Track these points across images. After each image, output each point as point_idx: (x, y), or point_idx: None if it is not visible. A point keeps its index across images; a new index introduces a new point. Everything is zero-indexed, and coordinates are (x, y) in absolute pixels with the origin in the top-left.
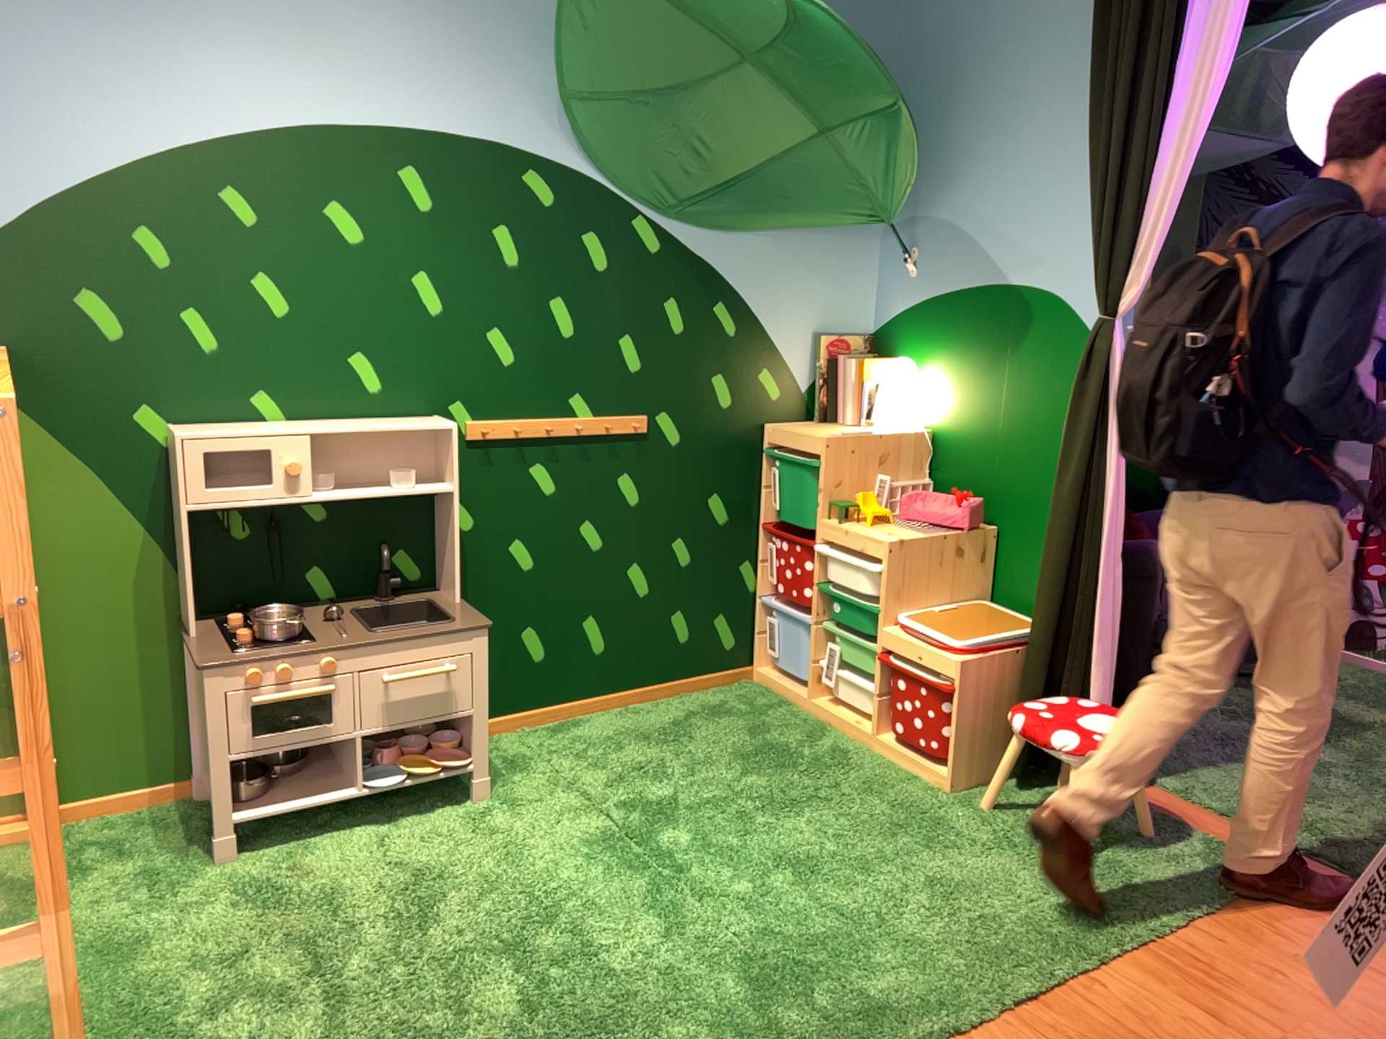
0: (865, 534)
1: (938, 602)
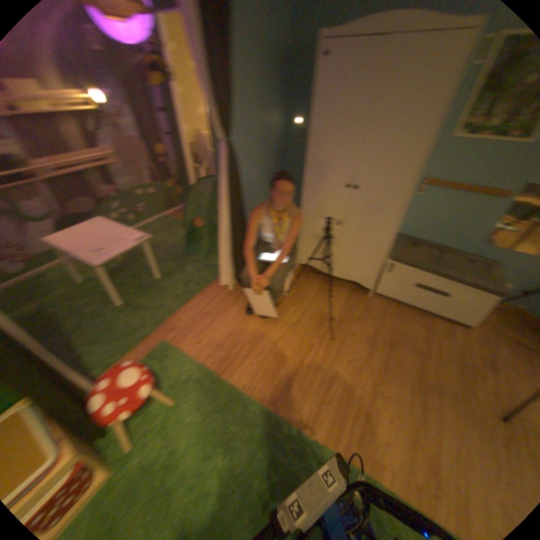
0: None
1: None
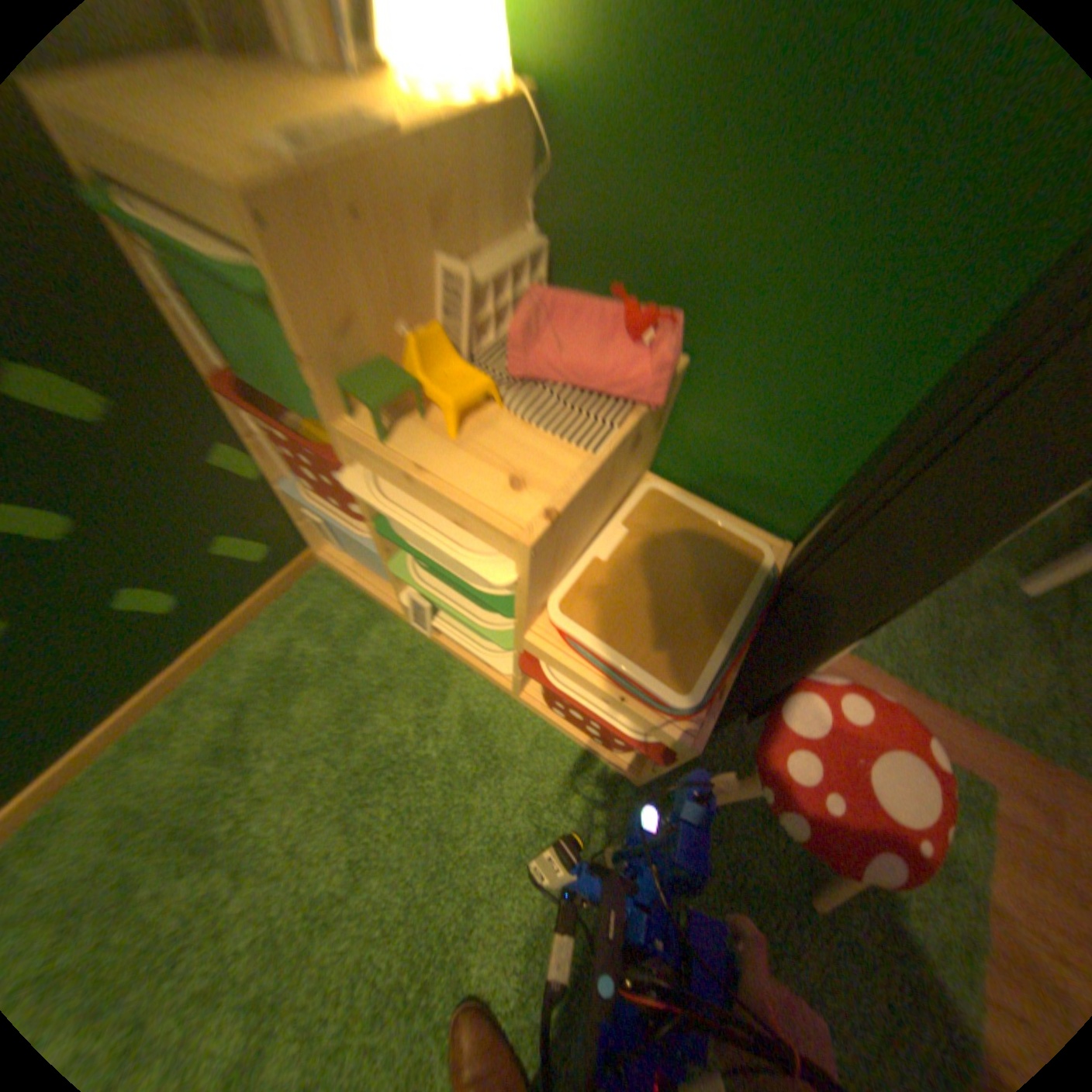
0: (473, 491)
1: (607, 525)
